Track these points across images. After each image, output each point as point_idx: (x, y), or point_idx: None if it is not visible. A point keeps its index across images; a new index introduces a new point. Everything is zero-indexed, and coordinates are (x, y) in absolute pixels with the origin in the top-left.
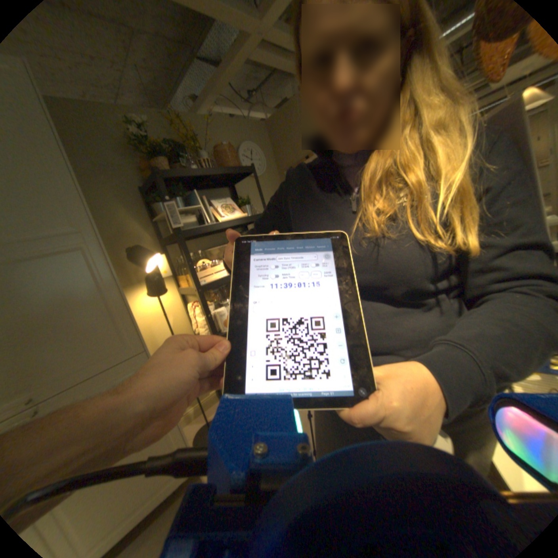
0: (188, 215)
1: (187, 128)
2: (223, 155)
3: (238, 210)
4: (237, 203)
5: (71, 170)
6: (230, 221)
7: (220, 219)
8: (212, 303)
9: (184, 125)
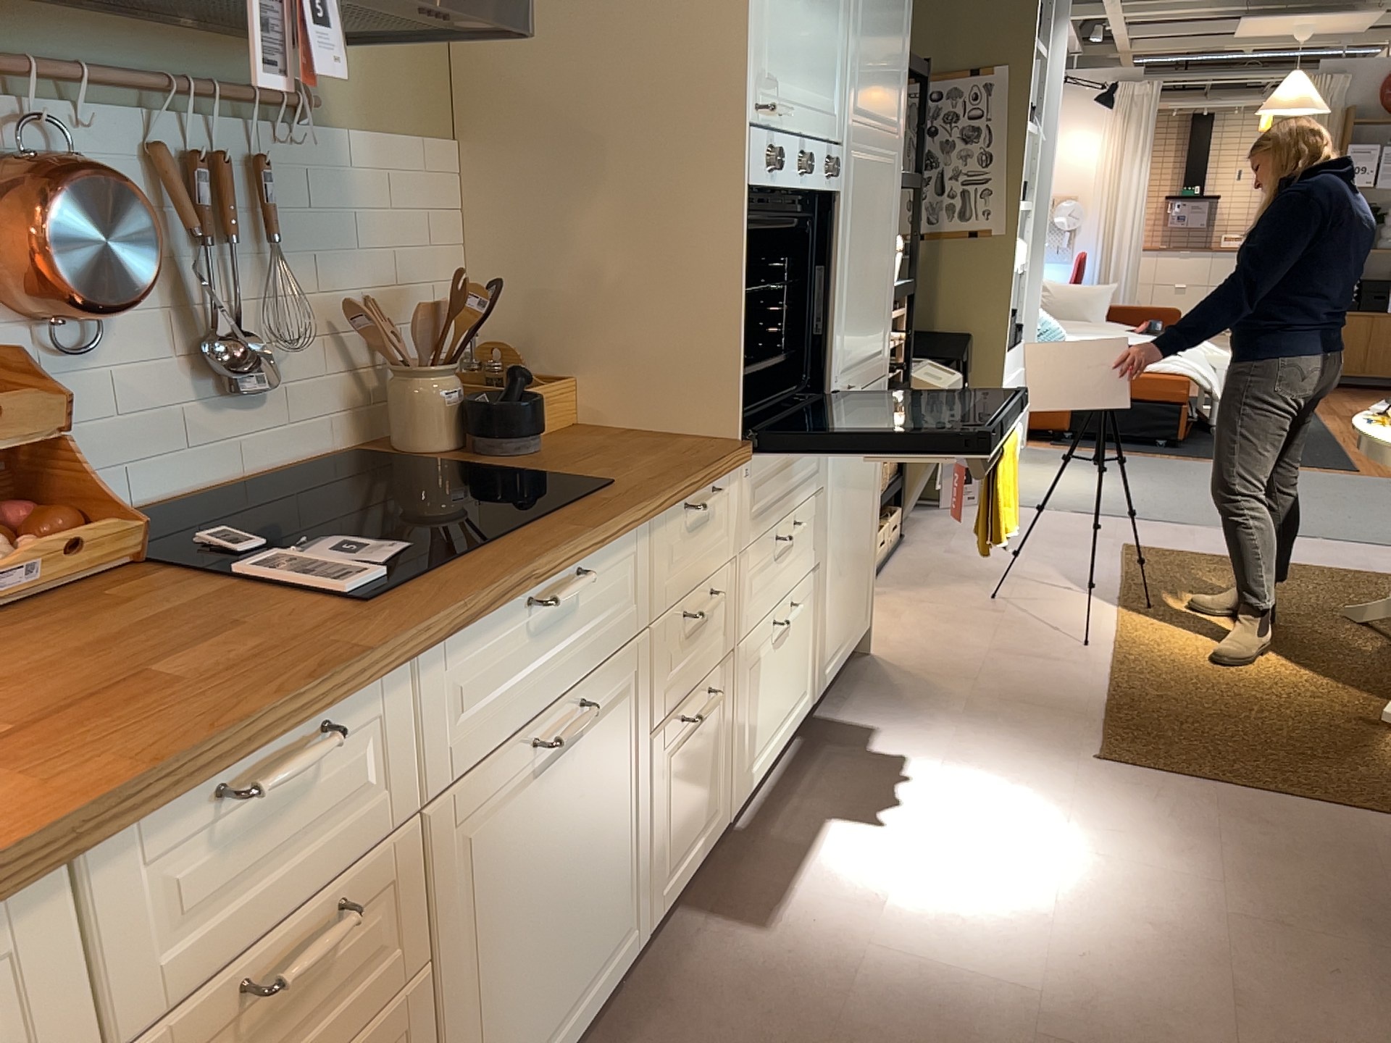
0: None
1: None
2: None
3: None
4: None
5: (909, 34)
6: None
7: None
8: None
9: None
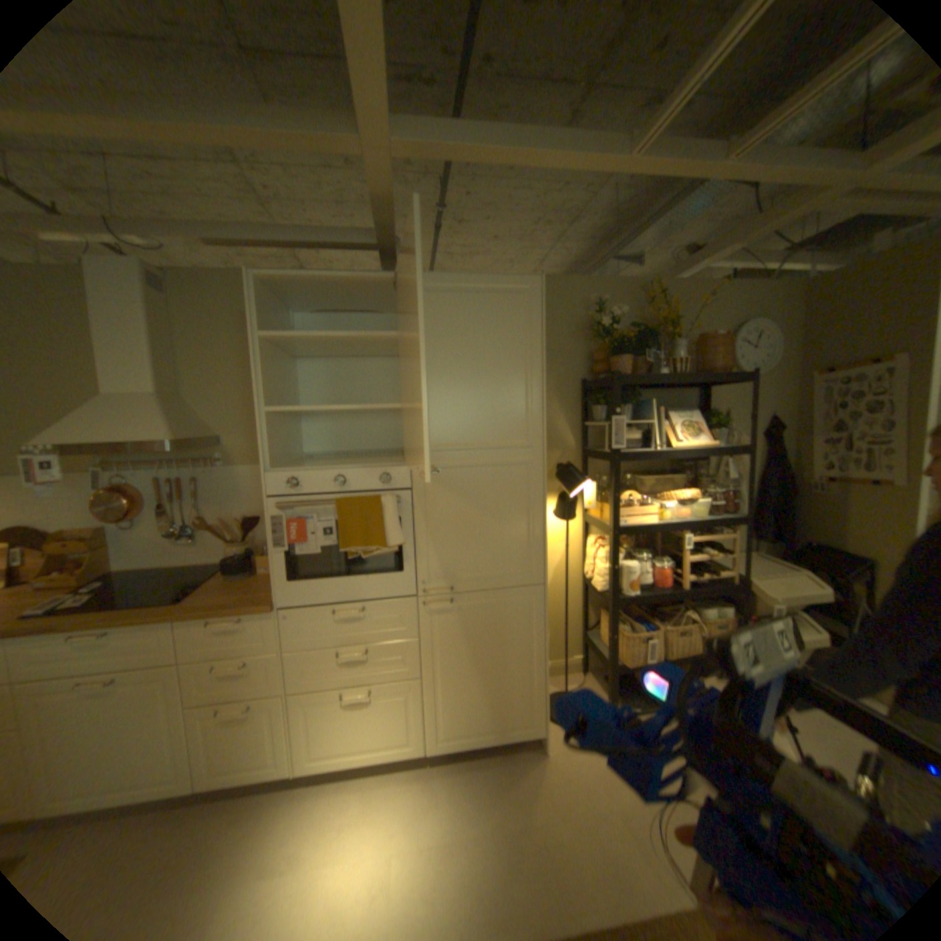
0: (631, 429)
1: (669, 309)
2: (709, 350)
3: (704, 433)
4: (706, 422)
5: (543, 384)
6: (687, 449)
7: (674, 443)
8: (622, 550)
9: (667, 306)
